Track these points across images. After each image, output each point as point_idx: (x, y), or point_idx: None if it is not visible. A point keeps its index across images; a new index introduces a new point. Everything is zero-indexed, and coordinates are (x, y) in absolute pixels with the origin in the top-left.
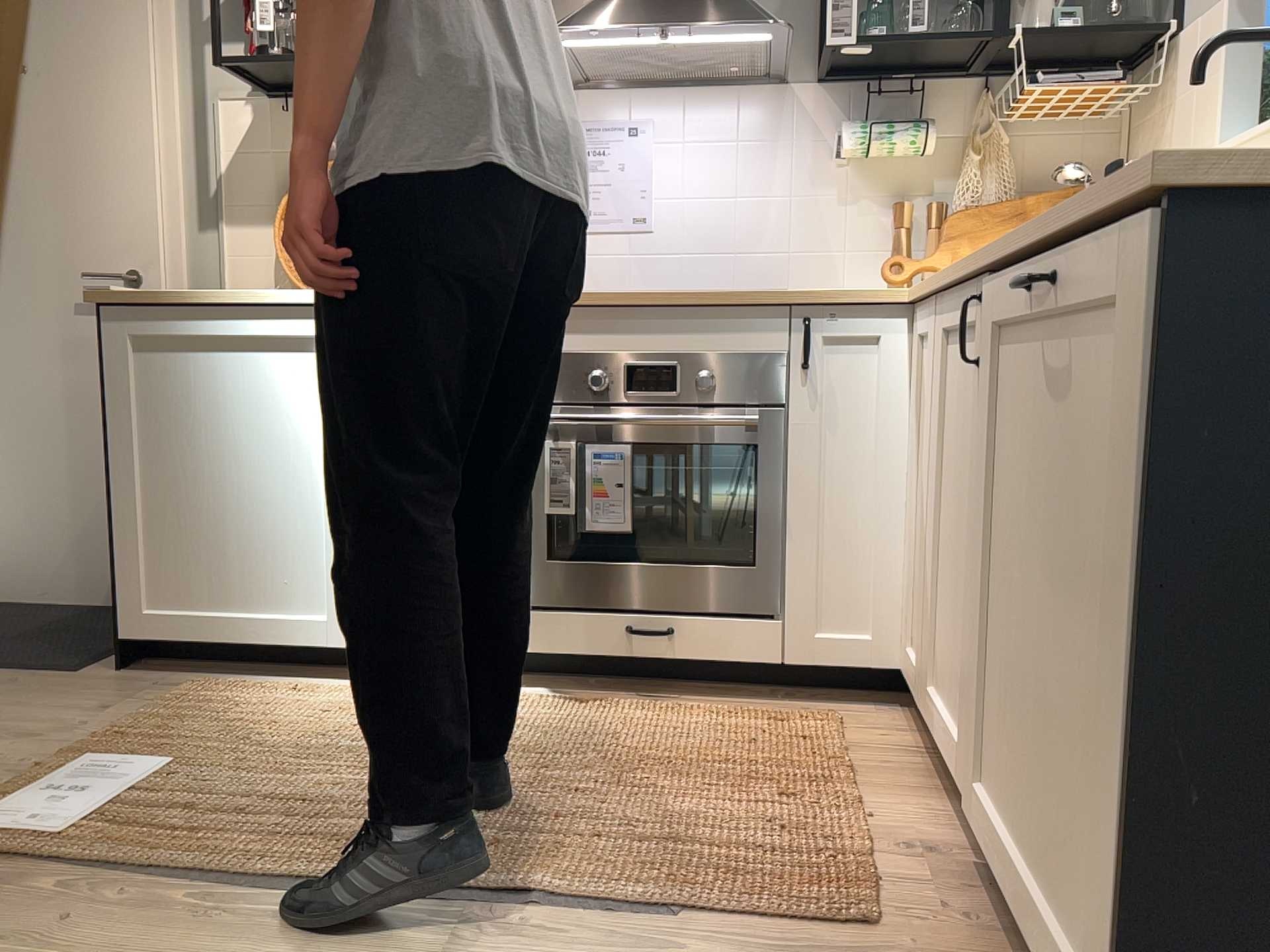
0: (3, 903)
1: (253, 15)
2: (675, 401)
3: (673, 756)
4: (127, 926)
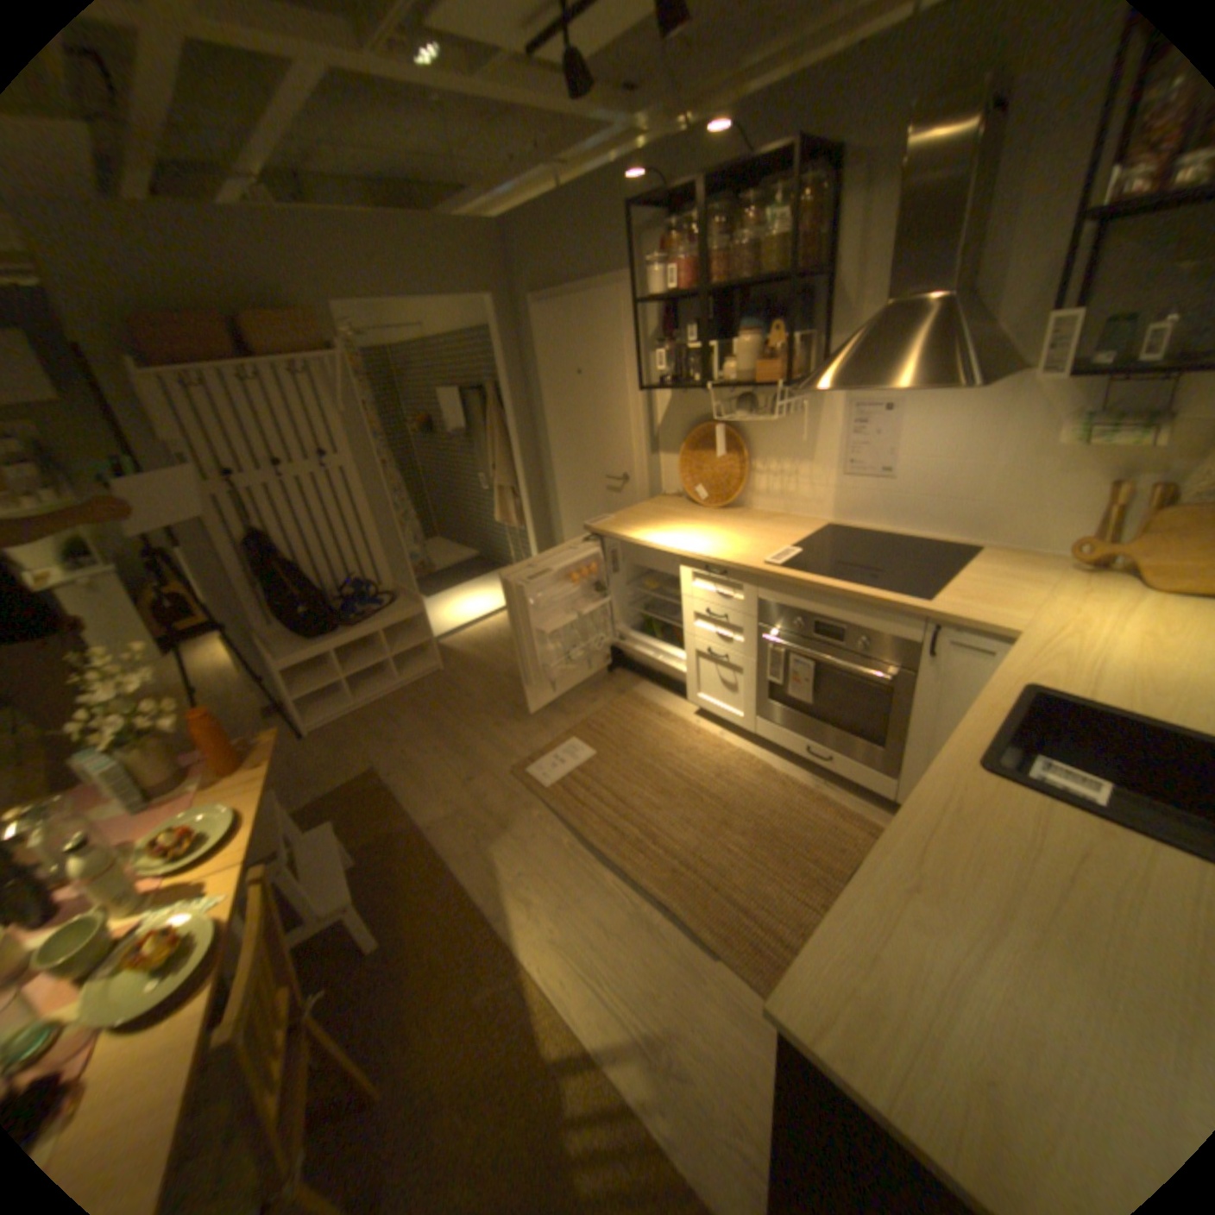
0: (523, 812)
1: (665, 337)
2: (840, 646)
3: (790, 839)
4: (546, 844)
